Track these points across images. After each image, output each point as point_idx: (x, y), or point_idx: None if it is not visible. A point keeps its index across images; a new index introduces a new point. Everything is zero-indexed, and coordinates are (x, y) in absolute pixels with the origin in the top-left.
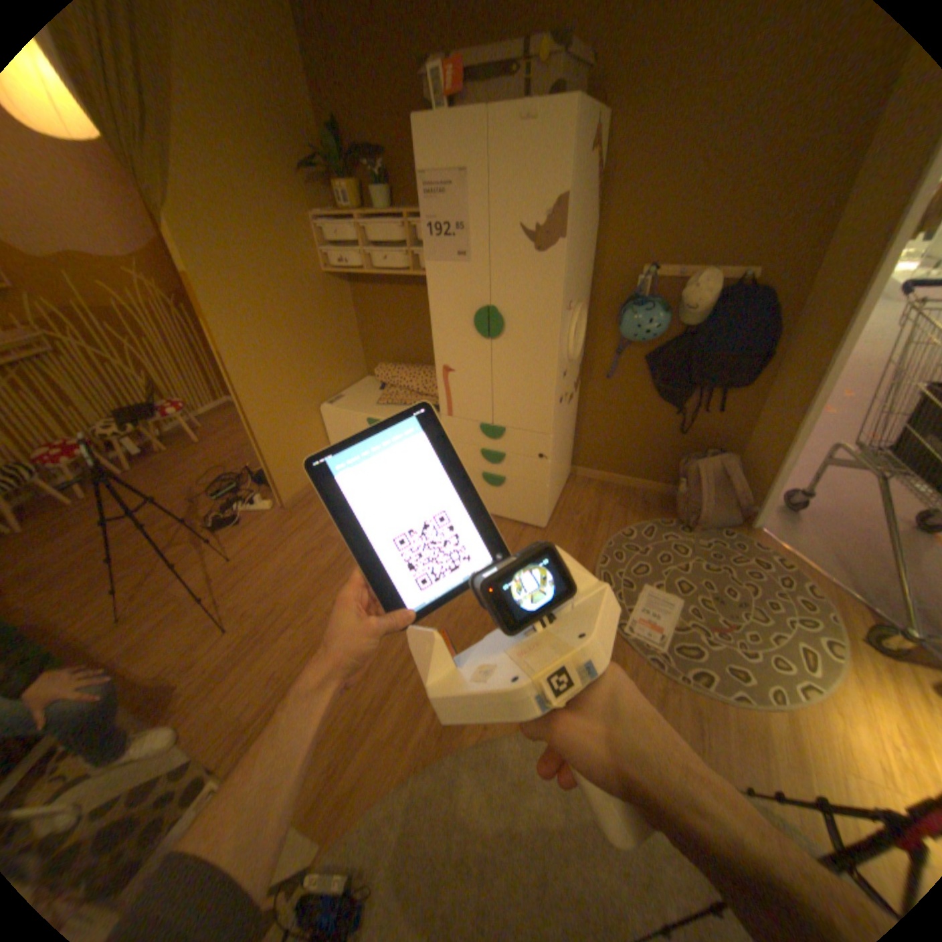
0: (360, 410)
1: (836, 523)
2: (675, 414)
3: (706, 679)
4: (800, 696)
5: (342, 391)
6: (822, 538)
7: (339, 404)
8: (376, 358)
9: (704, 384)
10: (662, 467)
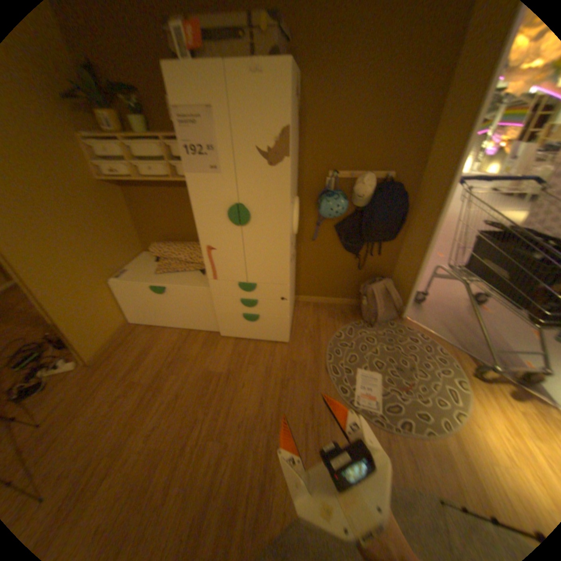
0: (141, 279)
1: (441, 308)
2: (353, 258)
3: (407, 425)
4: (456, 421)
5: (124, 265)
6: (435, 317)
7: (123, 276)
8: (147, 238)
9: (370, 240)
10: (348, 289)
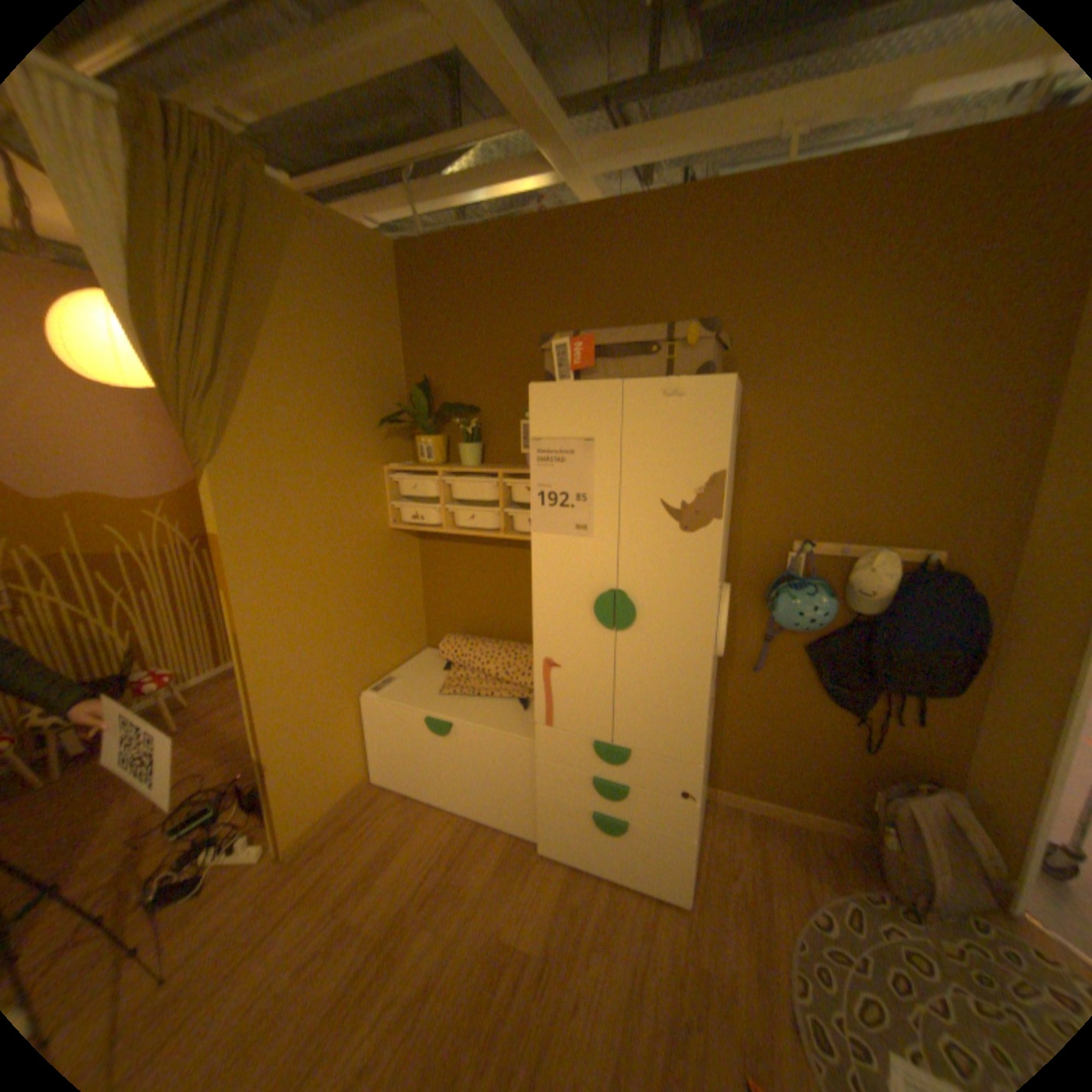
0: (417, 702)
1: None
2: (856, 724)
3: None
4: None
5: (393, 670)
6: None
7: (388, 691)
8: (441, 626)
9: (898, 690)
10: (845, 799)
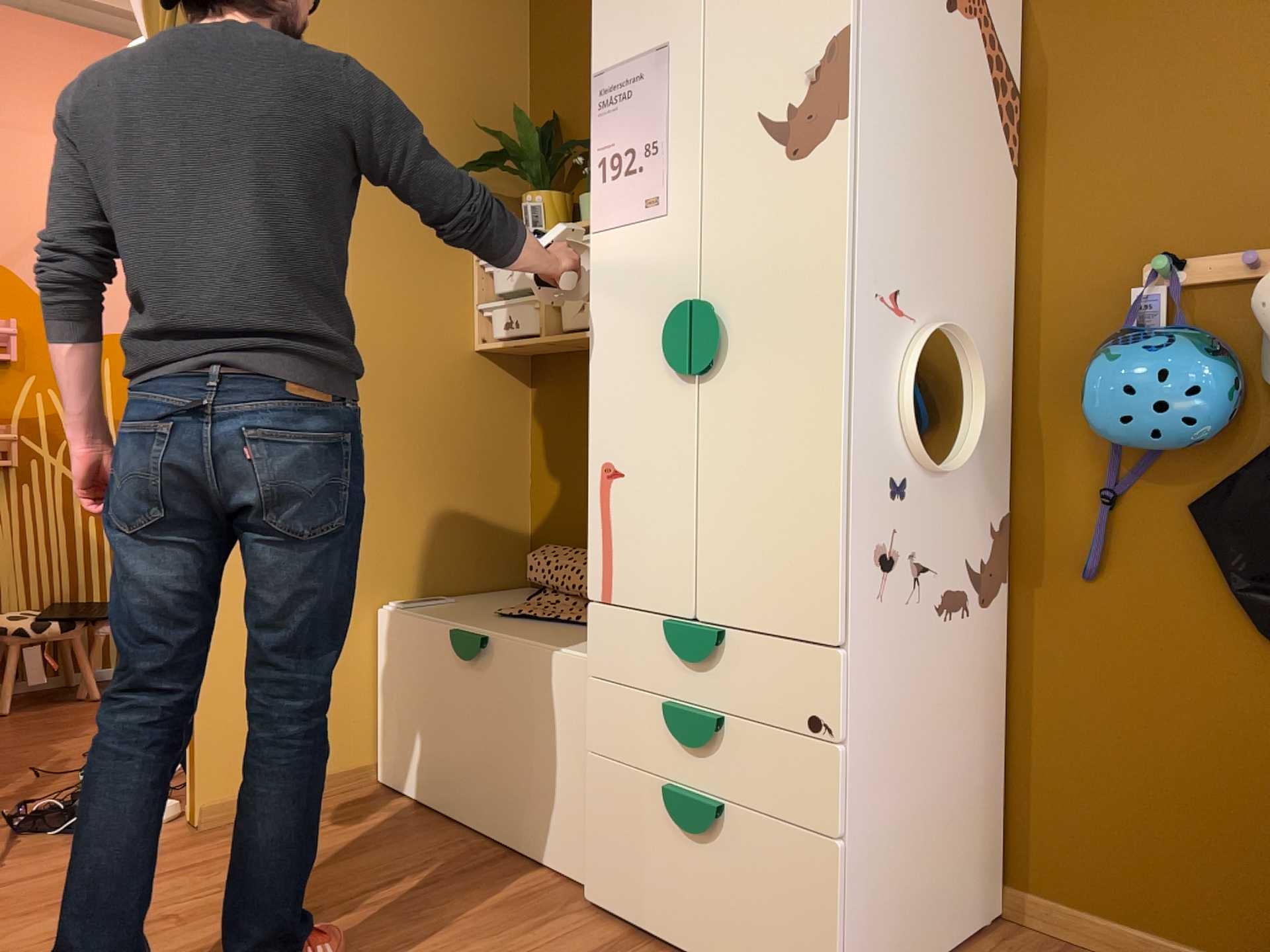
0: (454, 617)
1: None
2: None
3: None
4: None
5: (451, 595)
6: None
7: (423, 607)
8: (551, 543)
9: None
10: None
